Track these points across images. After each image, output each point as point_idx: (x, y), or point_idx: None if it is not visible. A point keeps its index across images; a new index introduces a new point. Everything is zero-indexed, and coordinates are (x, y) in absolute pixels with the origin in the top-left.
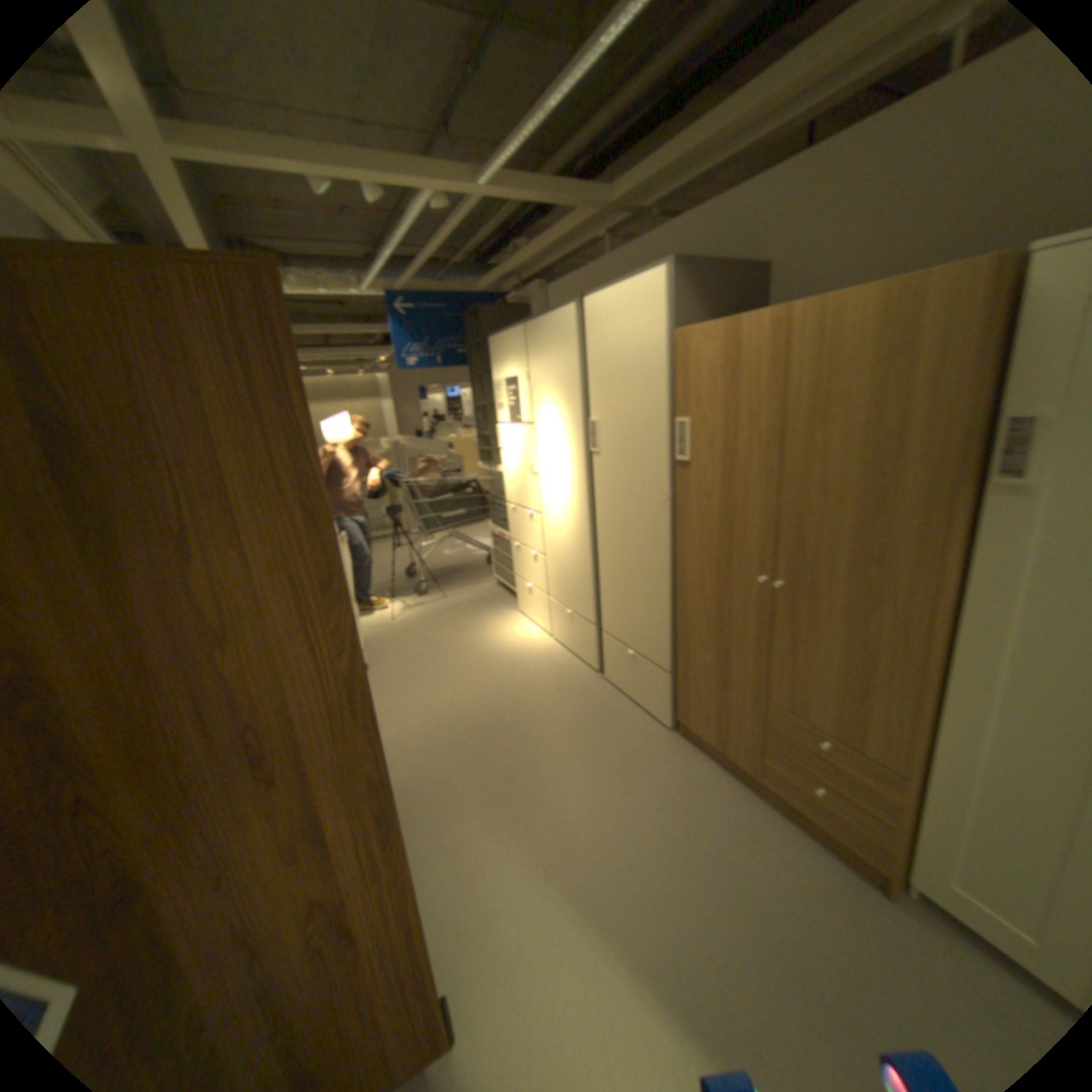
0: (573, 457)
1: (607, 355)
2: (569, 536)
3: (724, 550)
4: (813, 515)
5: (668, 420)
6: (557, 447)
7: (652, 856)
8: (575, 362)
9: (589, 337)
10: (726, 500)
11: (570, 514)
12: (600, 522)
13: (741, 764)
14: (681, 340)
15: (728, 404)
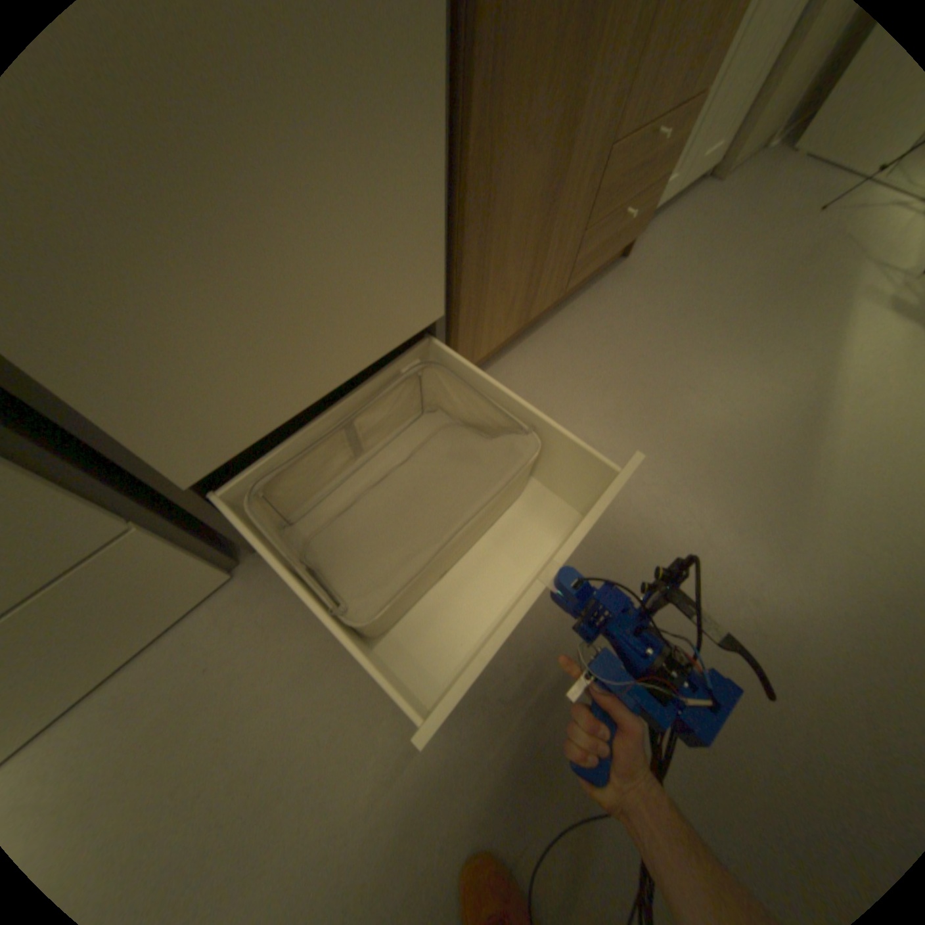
0: None
1: None
2: None
3: None
4: None
5: None
6: None
7: (687, 425)
8: None
9: None
10: None
11: None
12: None
13: (541, 306)
14: None
15: None
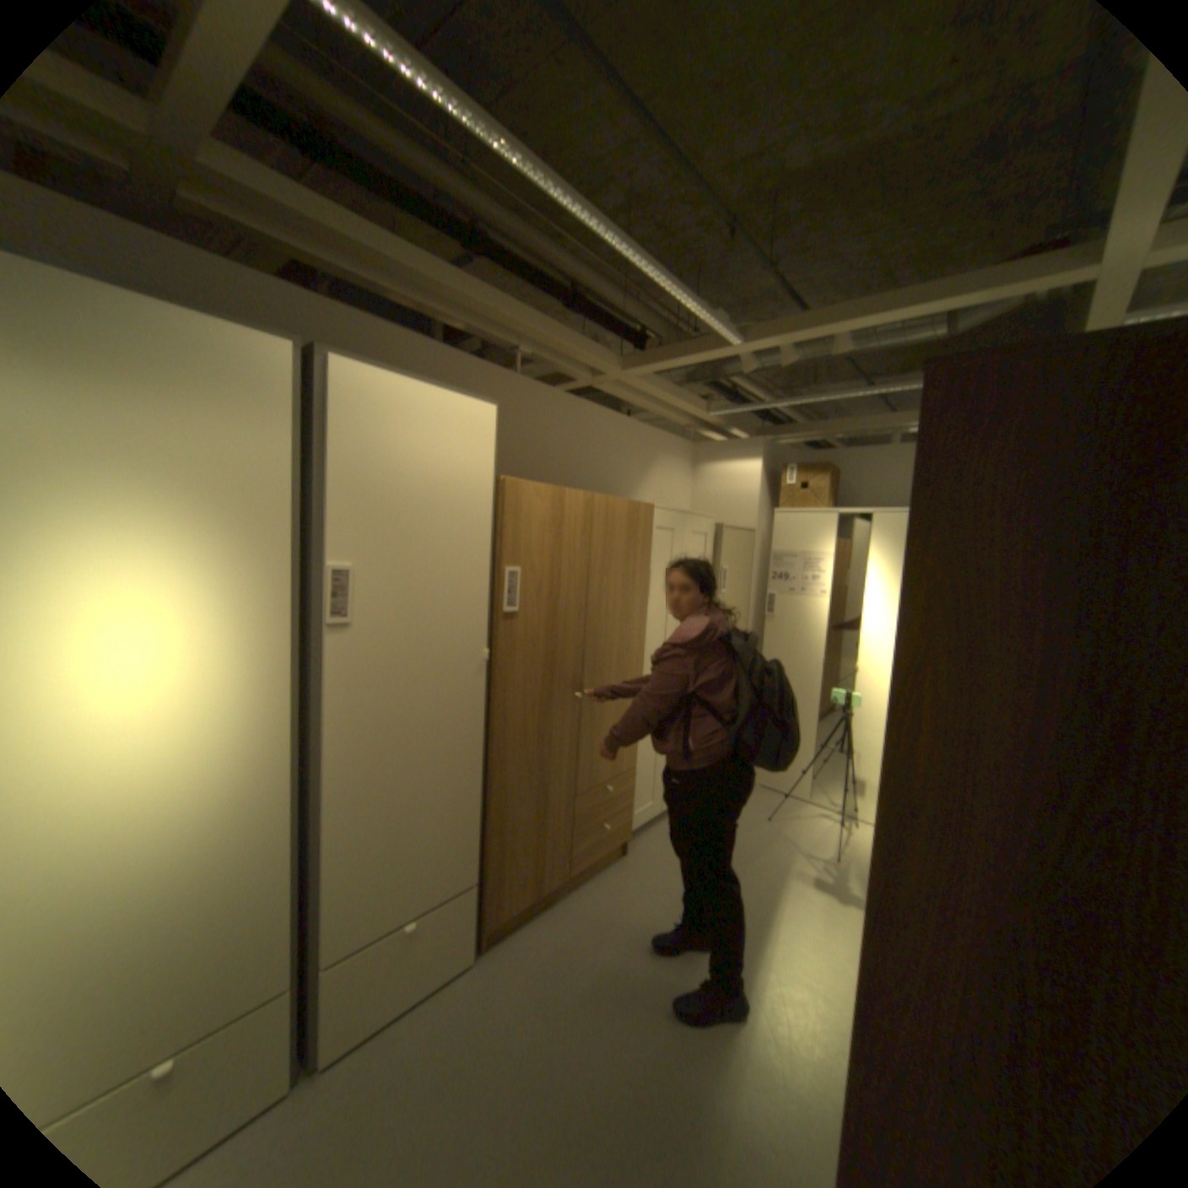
0: (231, 644)
1: (382, 466)
2: (173, 854)
3: (544, 688)
4: (600, 634)
5: (488, 568)
6: (133, 630)
7: (654, 974)
8: (273, 447)
9: (333, 420)
10: (547, 641)
11: (194, 788)
12: (316, 755)
13: (551, 887)
14: (504, 487)
15: (552, 557)
